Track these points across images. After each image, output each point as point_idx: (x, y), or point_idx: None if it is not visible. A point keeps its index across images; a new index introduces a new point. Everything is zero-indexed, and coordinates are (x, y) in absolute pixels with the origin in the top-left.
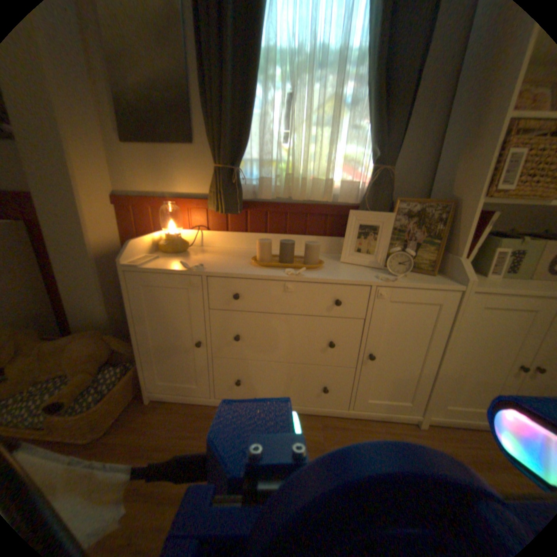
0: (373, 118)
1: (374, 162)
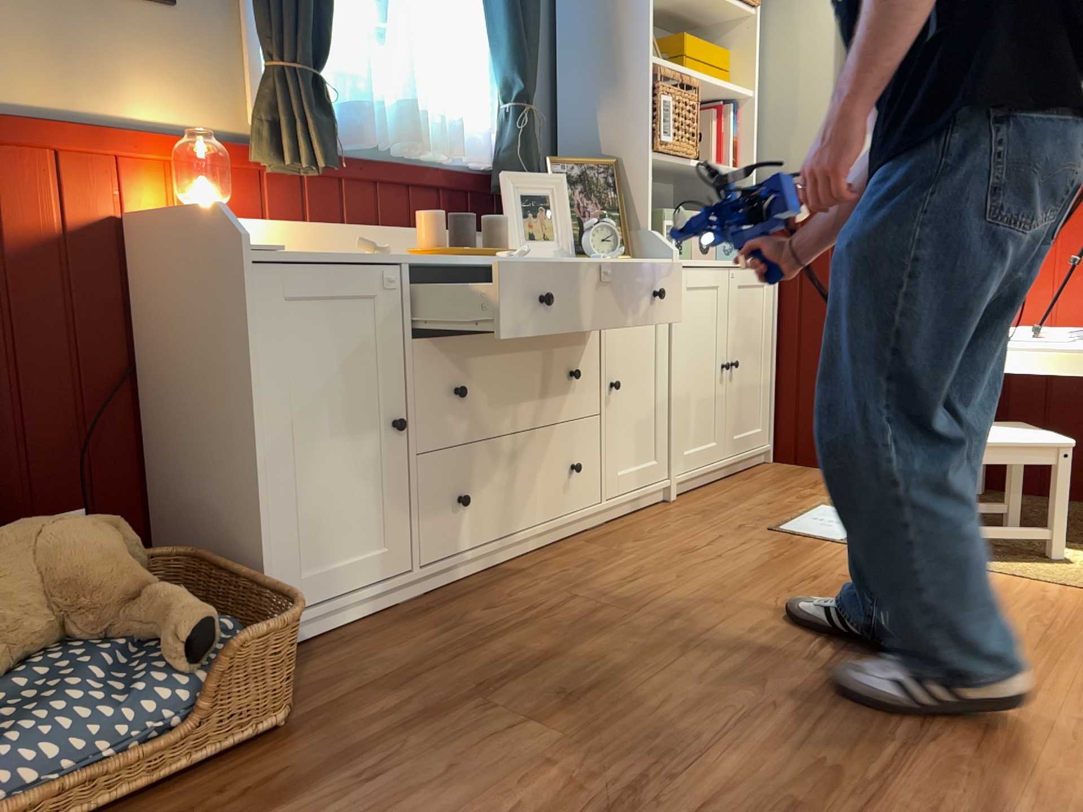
0: (499, 32)
1: (503, 100)
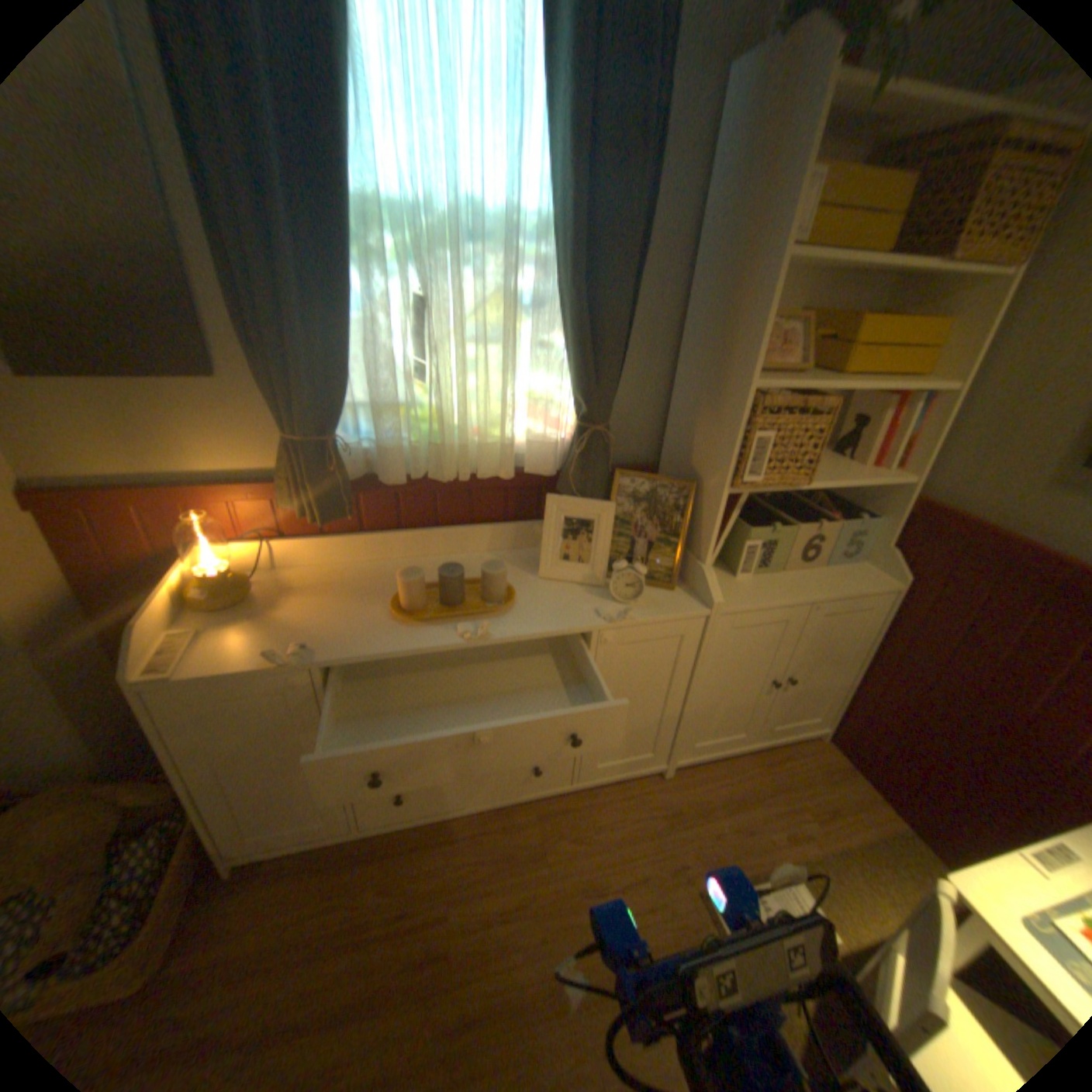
0: (571, 348)
1: (576, 413)
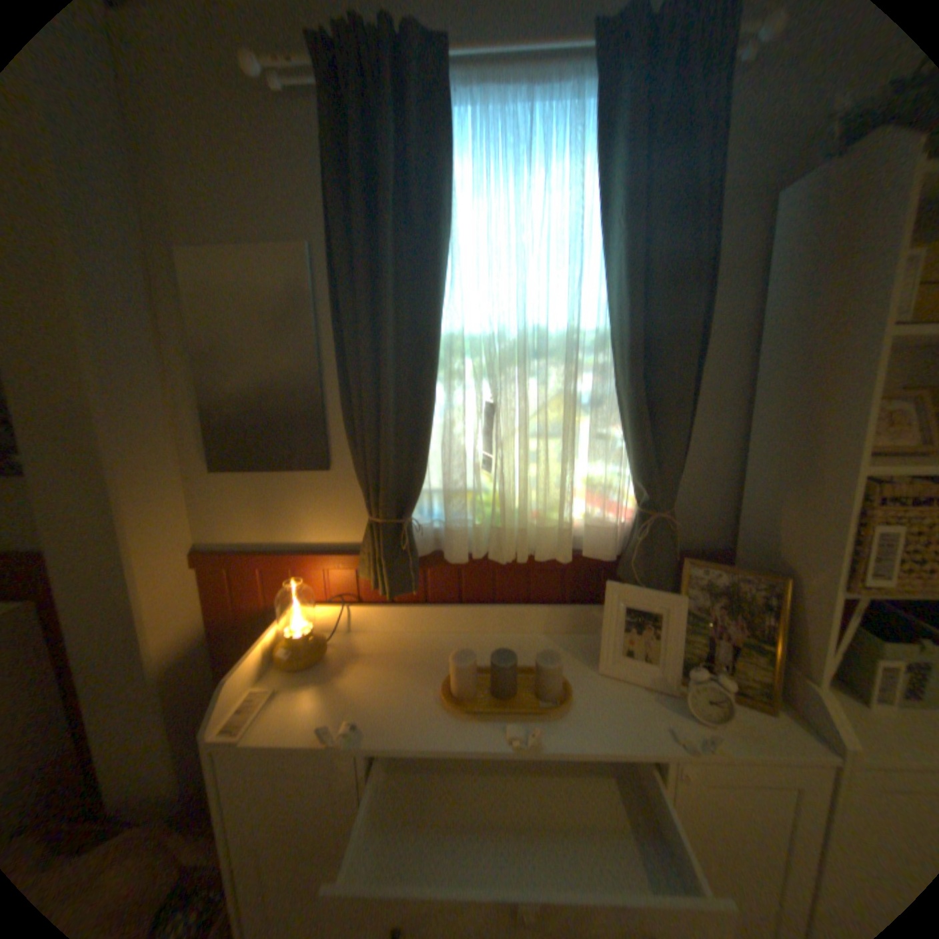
0: (630, 438)
1: (638, 497)
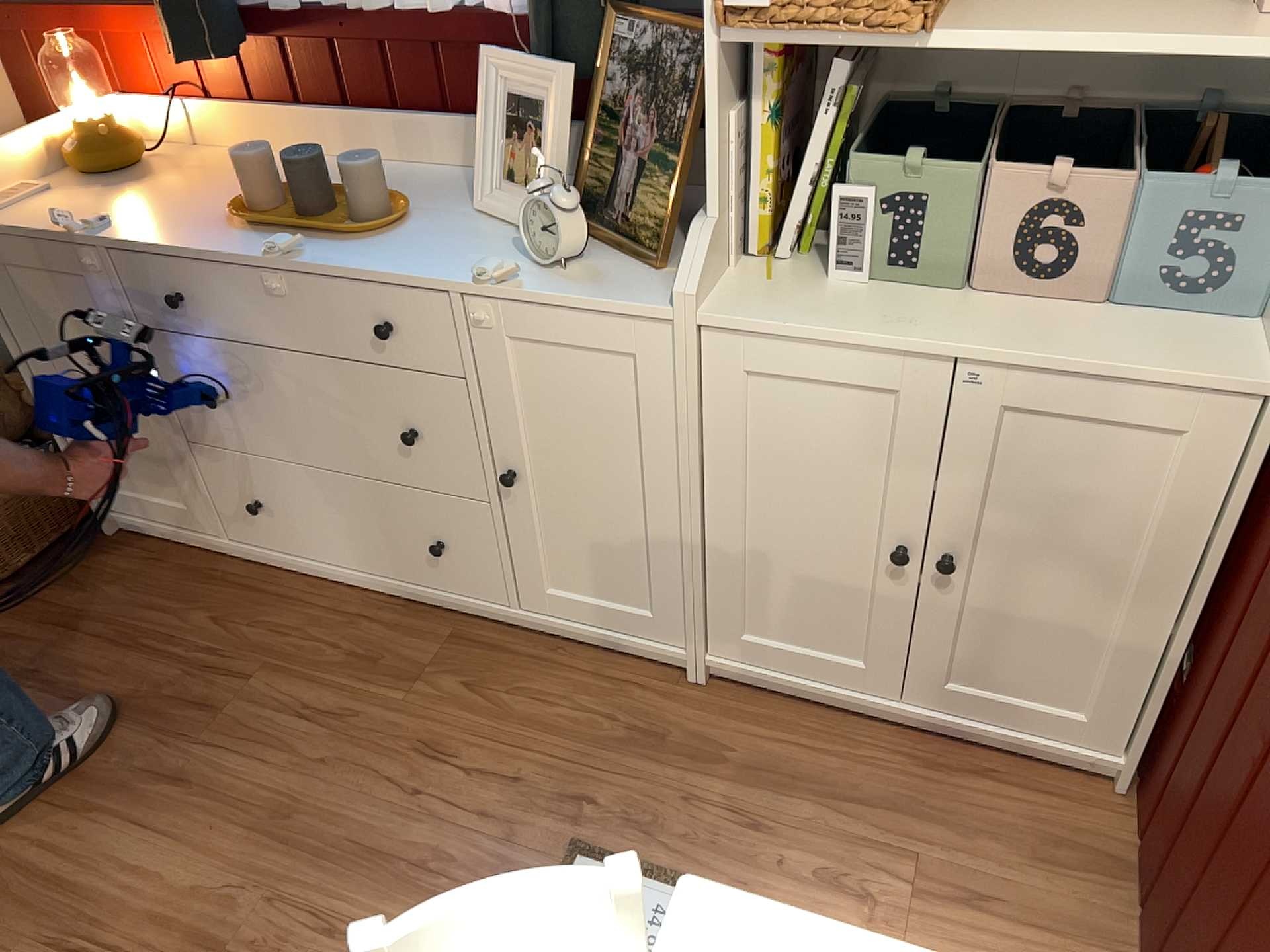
0: None
1: None
